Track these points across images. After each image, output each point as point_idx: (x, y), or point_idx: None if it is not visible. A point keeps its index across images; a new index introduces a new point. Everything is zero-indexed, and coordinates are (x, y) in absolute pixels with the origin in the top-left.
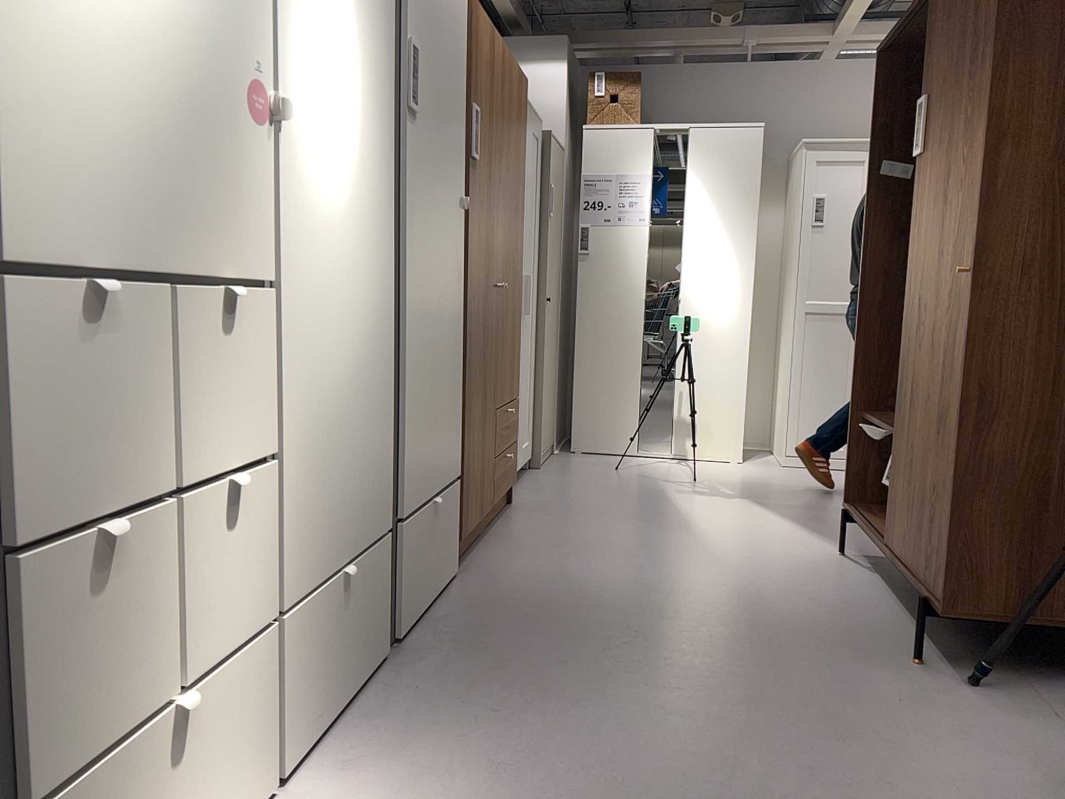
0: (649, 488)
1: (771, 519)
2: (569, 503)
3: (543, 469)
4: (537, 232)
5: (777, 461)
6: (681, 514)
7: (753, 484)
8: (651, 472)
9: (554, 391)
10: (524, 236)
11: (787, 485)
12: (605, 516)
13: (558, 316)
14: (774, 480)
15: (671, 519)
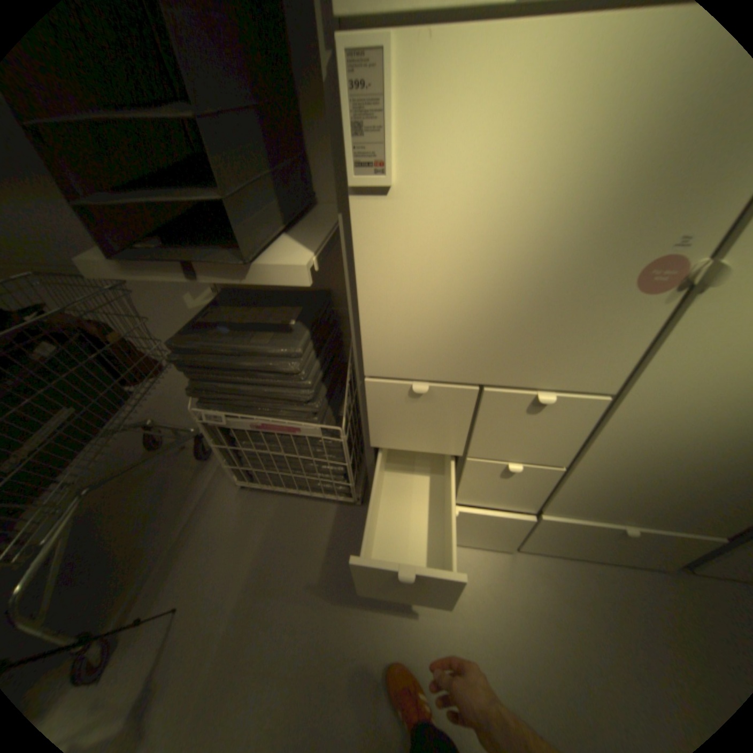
0: None
1: None
2: None
3: None
4: None
5: None
6: None
7: None
8: None
9: None
10: None
11: None
12: None
13: None
14: None
15: None
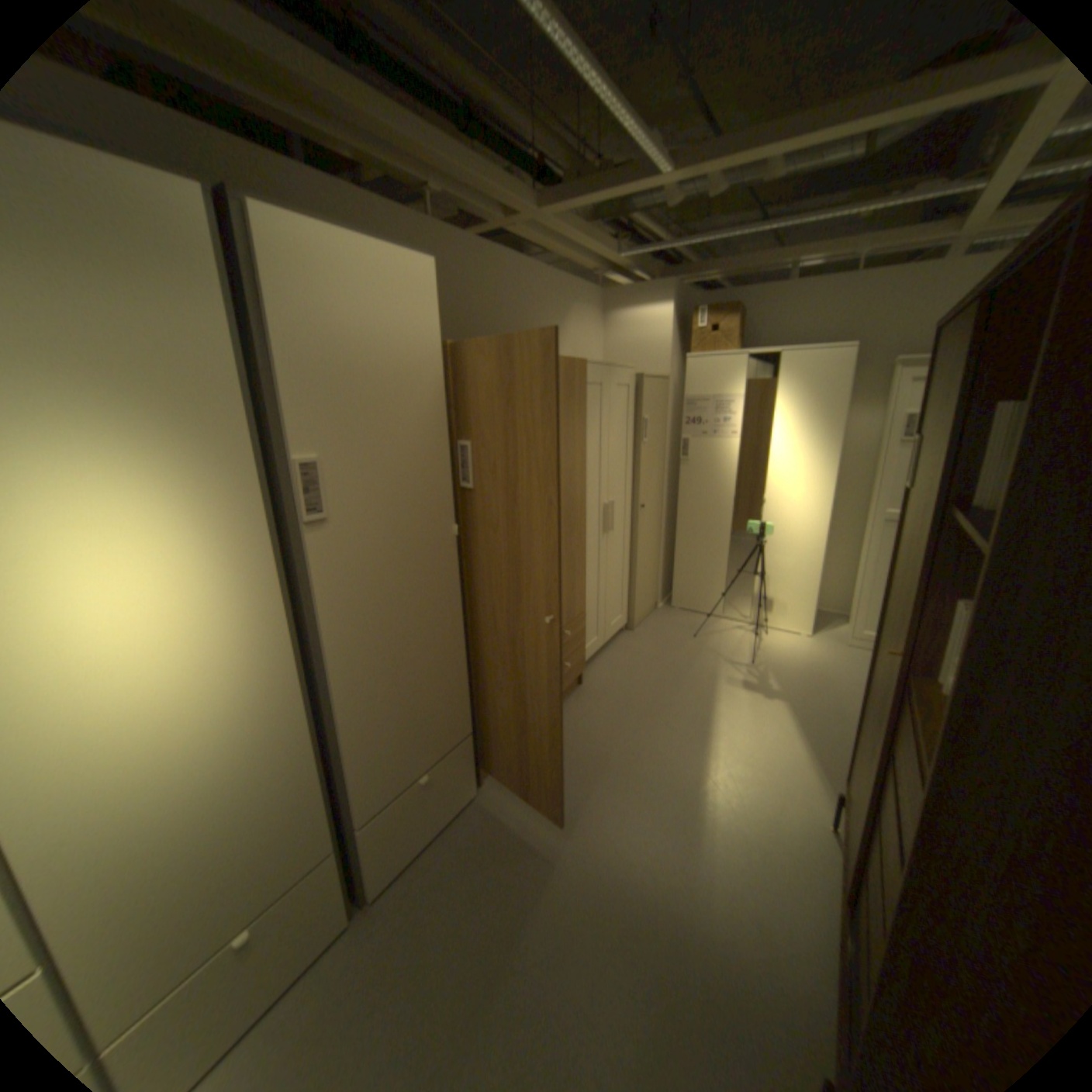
0: (706, 669)
1: (793, 742)
2: (628, 686)
3: (635, 631)
4: (628, 460)
5: (847, 636)
6: (711, 720)
7: (804, 675)
8: (721, 645)
9: (655, 566)
10: (606, 474)
11: (837, 681)
12: (645, 713)
13: (659, 511)
14: (829, 669)
15: (699, 727)
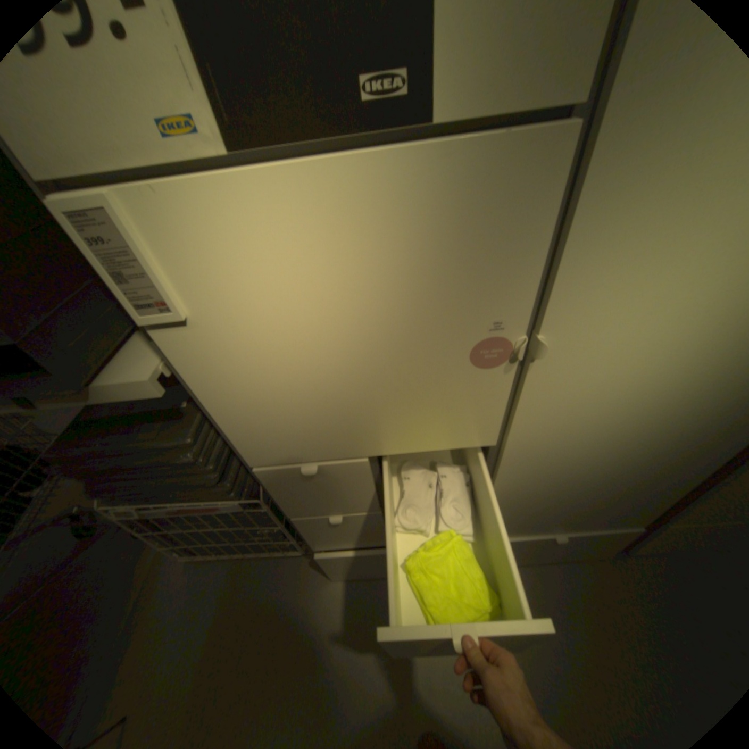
0: None
1: None
2: None
3: None
4: None
5: None
6: None
7: None
8: None
9: None
10: None
11: None
12: None
13: None
14: None
15: None
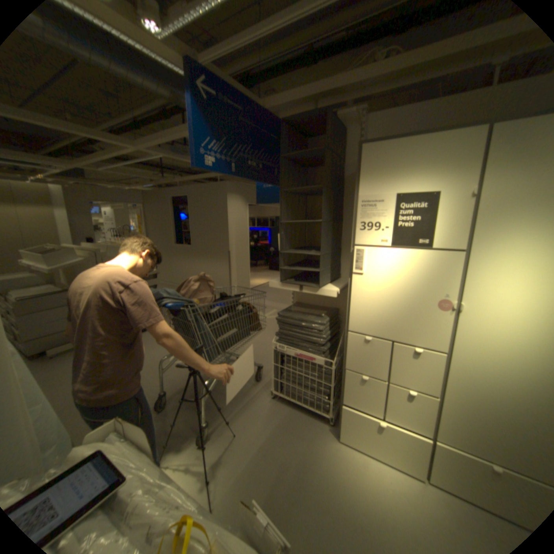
0: None
1: None
2: None
3: None
4: None
5: None
6: None
7: None
8: None
9: None
10: None
11: None
12: None
13: None
14: None
15: None
